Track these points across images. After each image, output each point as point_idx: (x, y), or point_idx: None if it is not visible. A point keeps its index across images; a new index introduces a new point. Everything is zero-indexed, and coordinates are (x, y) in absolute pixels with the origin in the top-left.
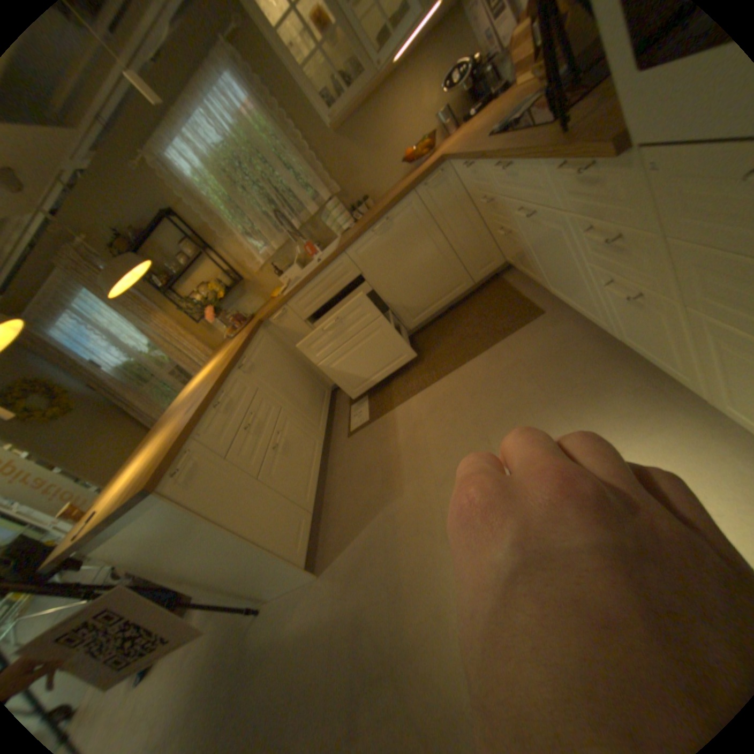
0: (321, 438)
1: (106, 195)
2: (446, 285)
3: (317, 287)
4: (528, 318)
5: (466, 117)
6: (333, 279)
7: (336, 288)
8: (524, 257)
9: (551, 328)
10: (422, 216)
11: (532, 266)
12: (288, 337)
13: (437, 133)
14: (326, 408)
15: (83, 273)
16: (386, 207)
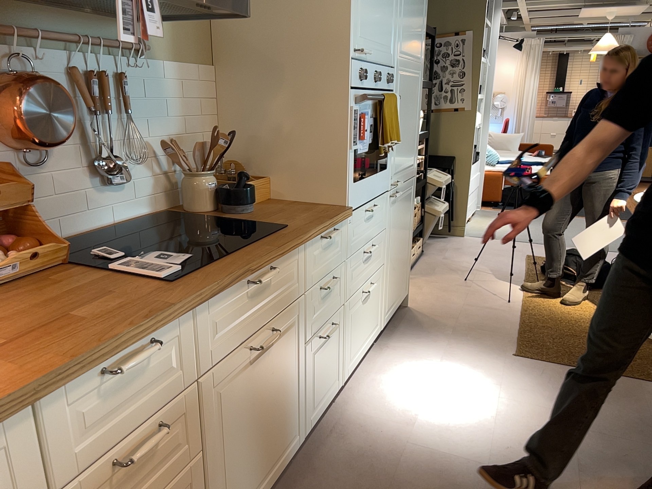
0: None
1: None
2: None
3: None
4: None
5: None
6: None
7: None
8: None
9: None
10: None
11: None
12: None
13: None
14: None
15: None
16: None
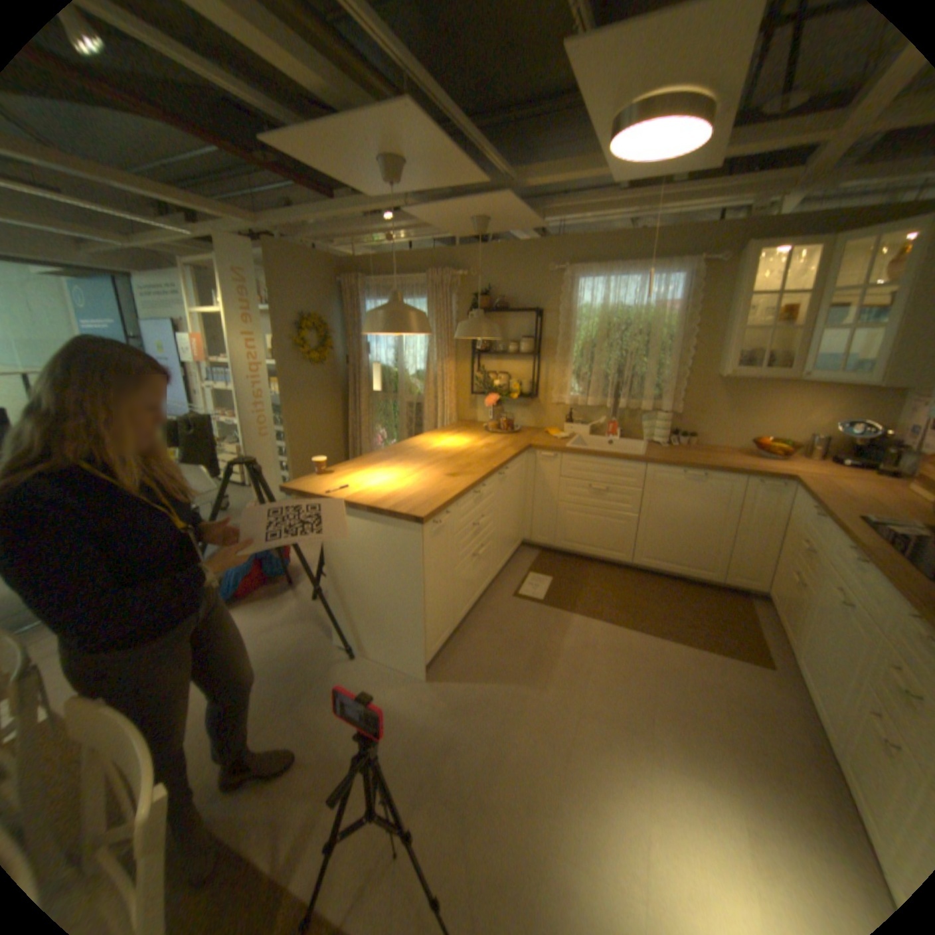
0: (492, 577)
1: (510, 265)
2: (698, 562)
3: (596, 466)
4: (753, 661)
5: (838, 461)
6: (614, 472)
7: (610, 481)
8: (796, 614)
9: (771, 691)
10: (733, 499)
11: (796, 627)
12: (532, 475)
13: (801, 449)
14: (509, 555)
15: (438, 294)
16: (712, 468)
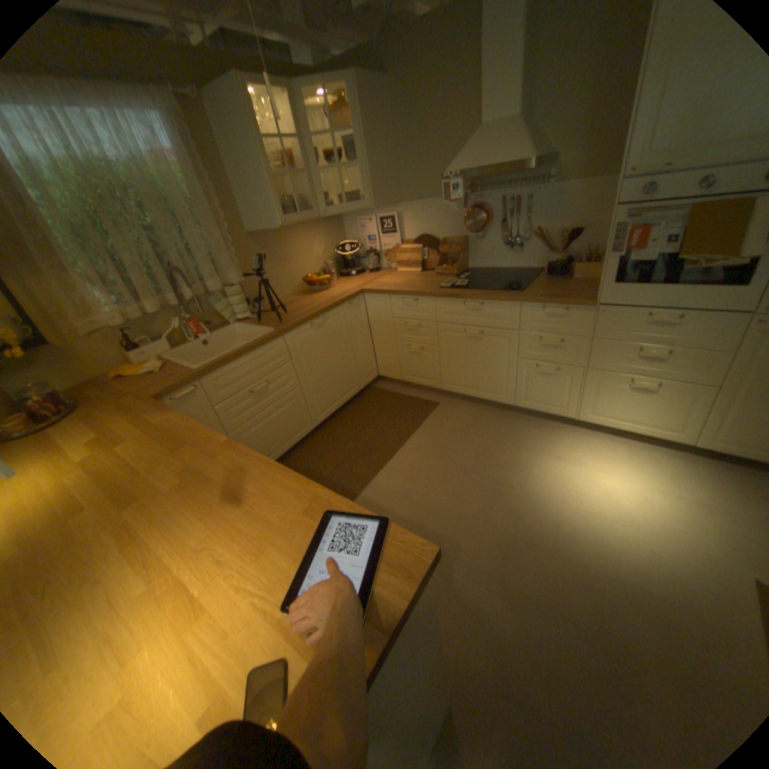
0: None
1: None
2: (346, 387)
3: (244, 367)
4: (429, 408)
5: (347, 275)
6: (263, 362)
7: (263, 373)
8: (421, 368)
9: (453, 411)
10: (342, 327)
11: (427, 374)
12: None
13: (327, 275)
14: None
15: None
16: (325, 310)
